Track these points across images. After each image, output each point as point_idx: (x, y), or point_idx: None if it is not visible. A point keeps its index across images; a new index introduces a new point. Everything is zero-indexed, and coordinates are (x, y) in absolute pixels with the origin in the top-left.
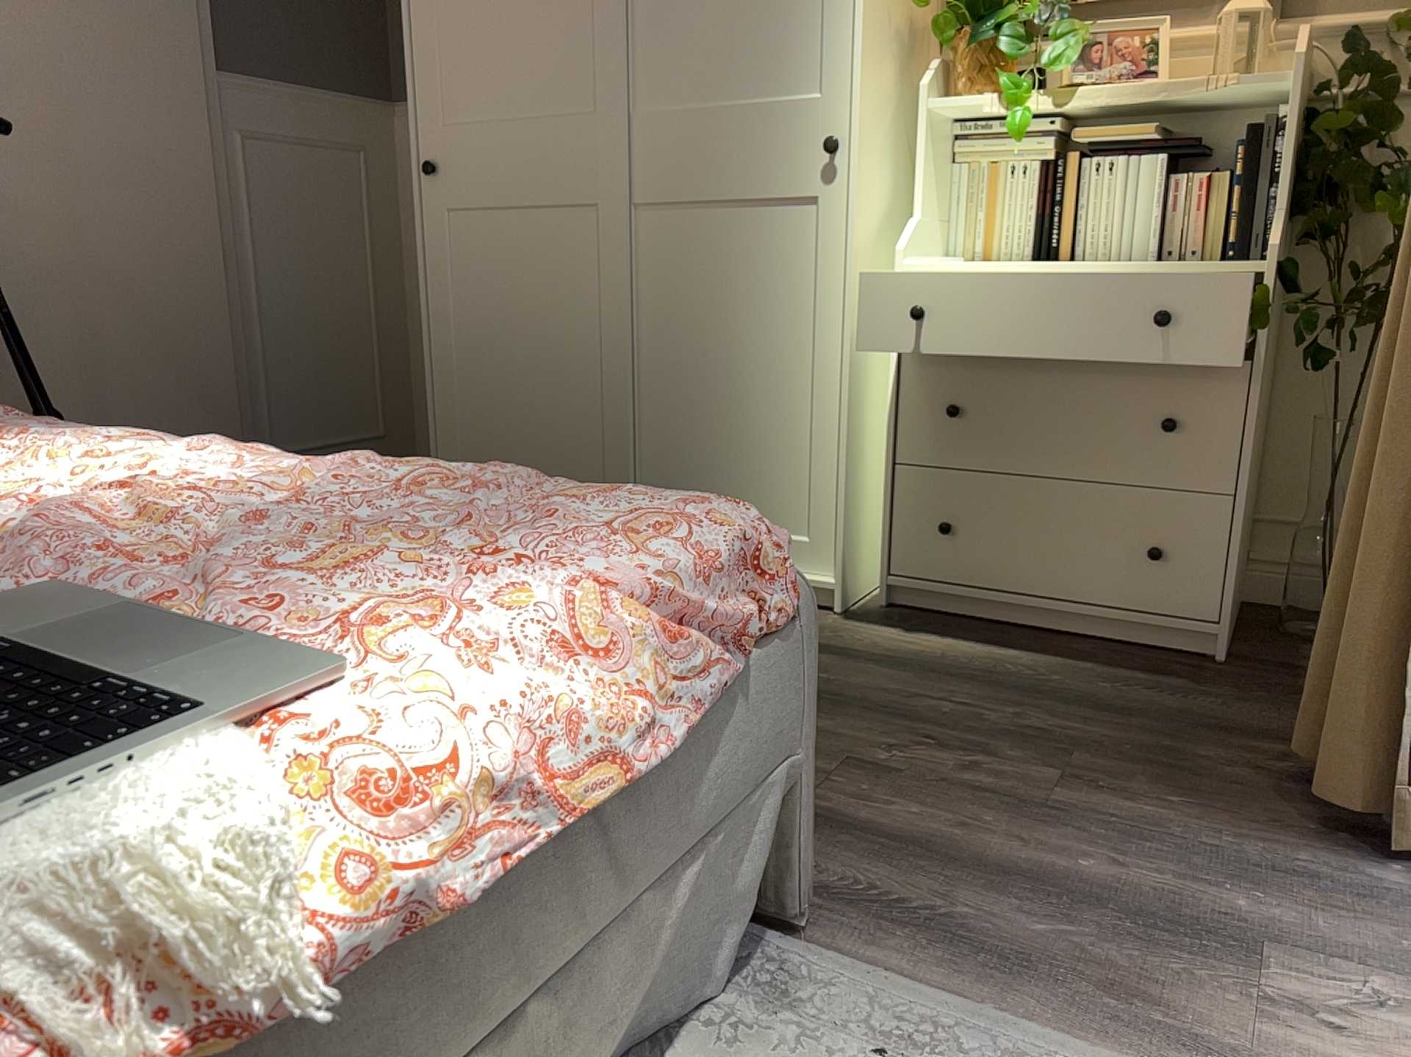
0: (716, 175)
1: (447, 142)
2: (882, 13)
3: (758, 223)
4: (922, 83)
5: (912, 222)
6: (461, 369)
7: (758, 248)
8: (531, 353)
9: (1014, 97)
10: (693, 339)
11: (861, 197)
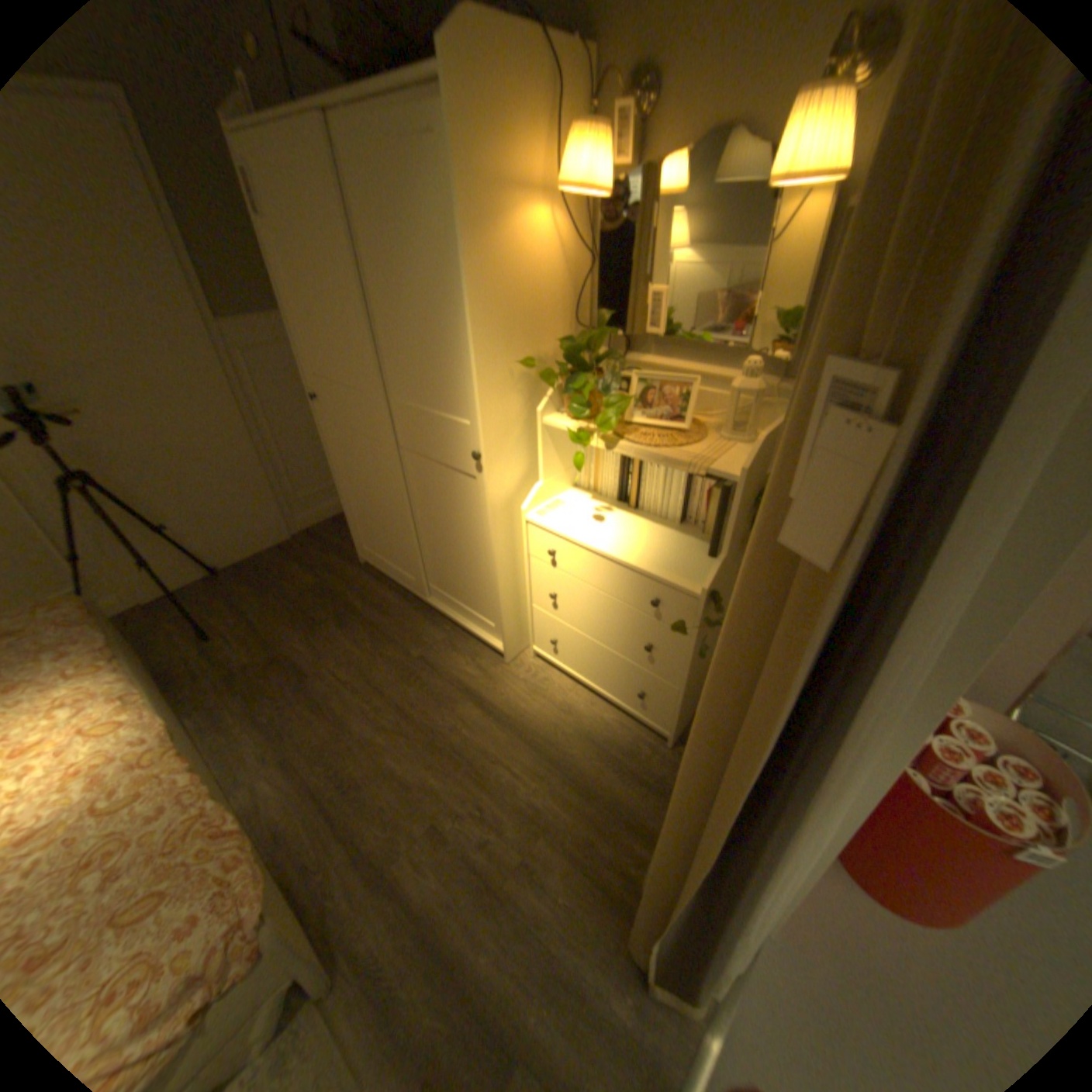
0: (431, 447)
1: (317, 385)
2: (504, 375)
3: (454, 478)
4: (539, 410)
5: (537, 488)
6: (351, 495)
7: (455, 490)
8: (374, 500)
9: (582, 440)
10: (437, 520)
11: (496, 486)
